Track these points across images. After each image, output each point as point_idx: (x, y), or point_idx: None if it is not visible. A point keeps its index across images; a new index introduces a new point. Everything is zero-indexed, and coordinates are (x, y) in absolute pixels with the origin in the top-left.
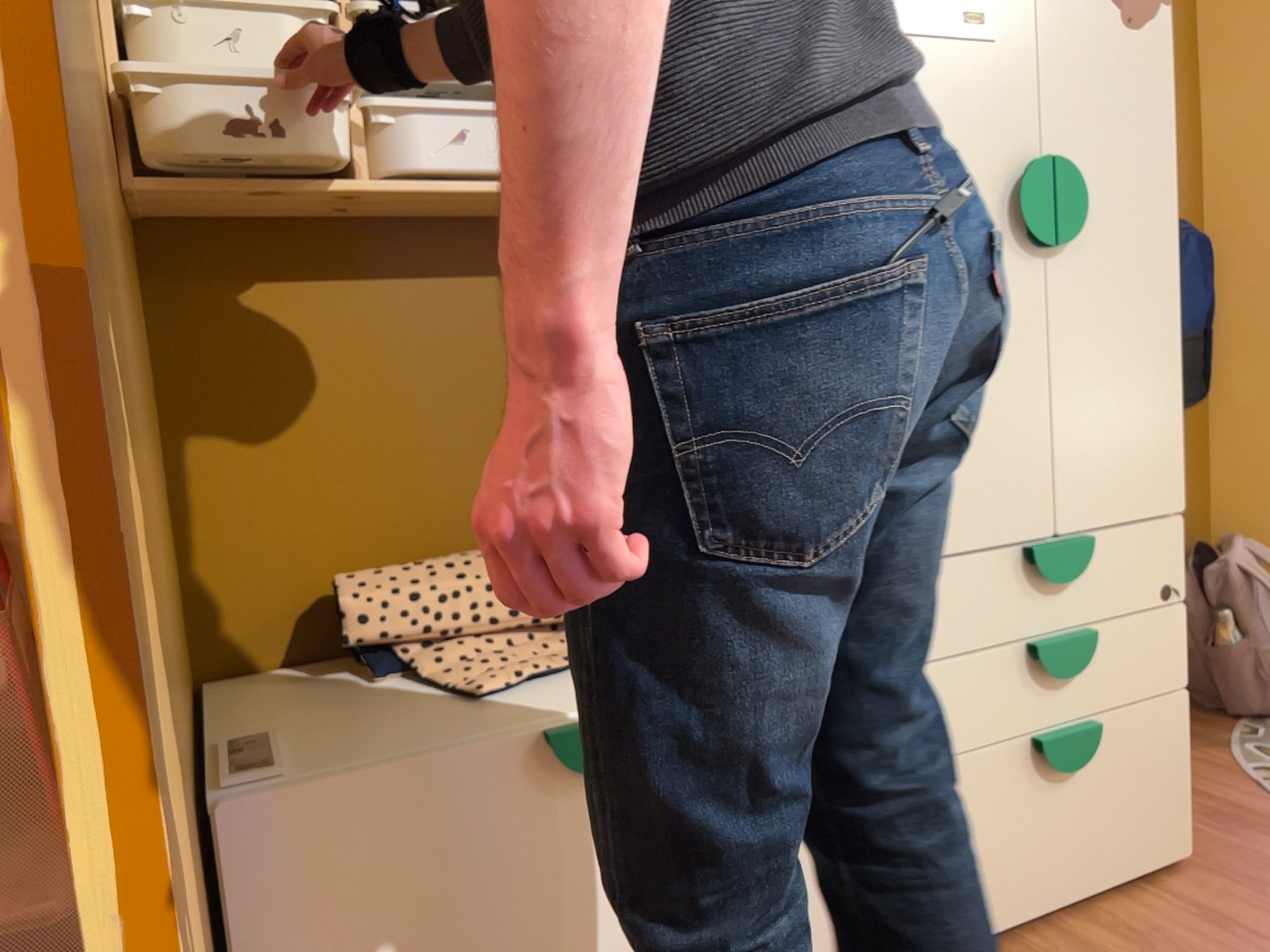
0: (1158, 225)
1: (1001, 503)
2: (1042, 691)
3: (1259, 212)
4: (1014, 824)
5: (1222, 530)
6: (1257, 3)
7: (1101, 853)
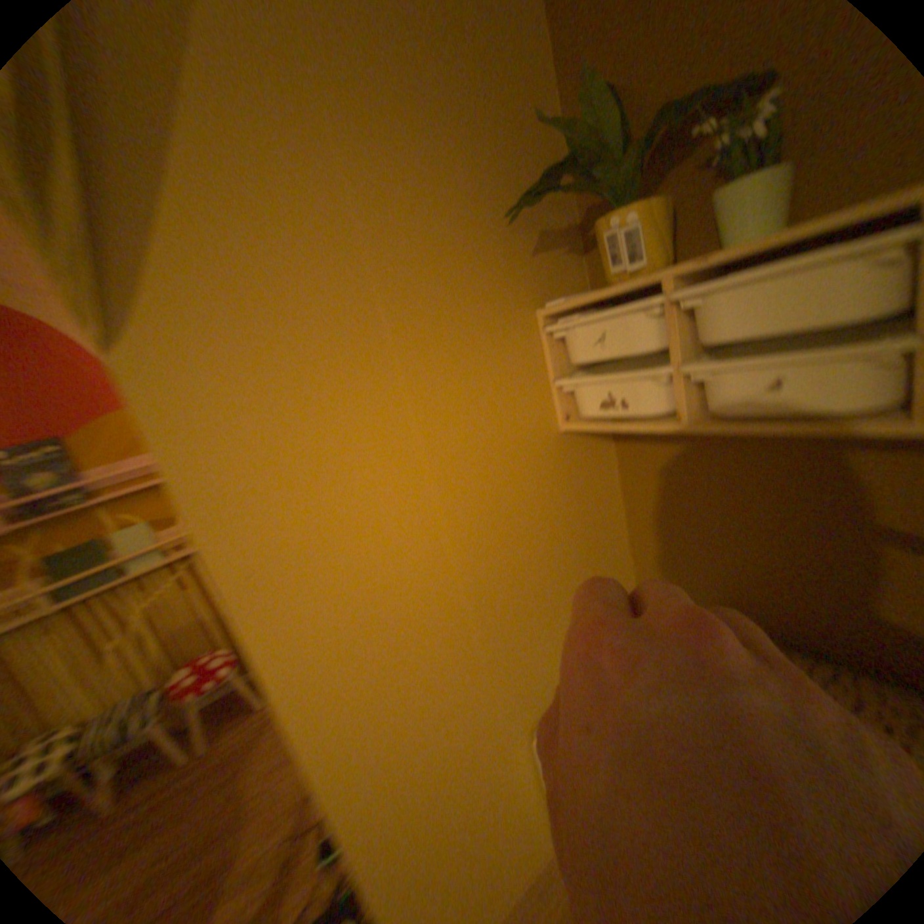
0: None
1: None
2: None
3: None
4: None
5: None
6: None
7: None
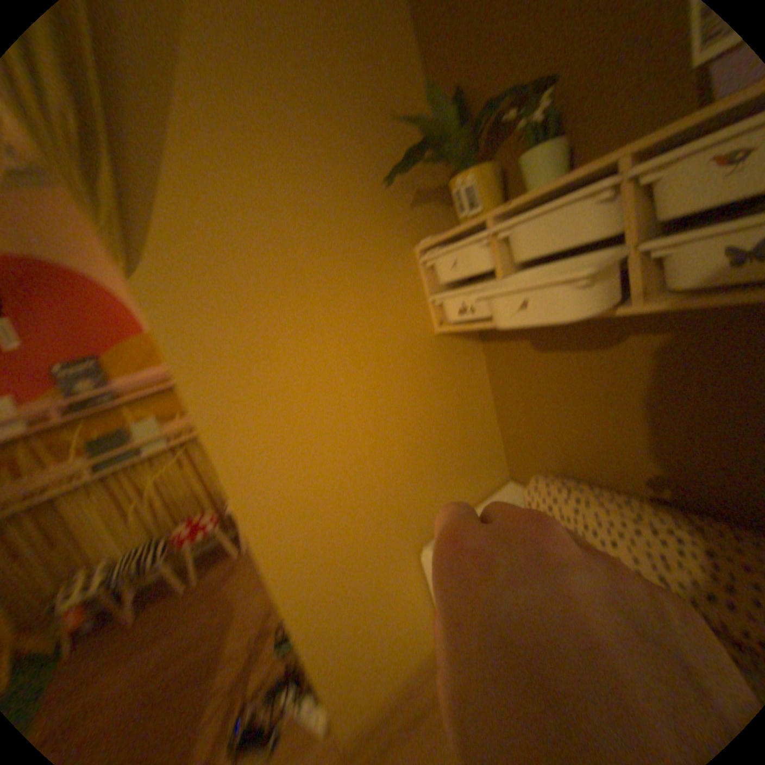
0: None
1: None
2: None
3: None
4: None
5: None
6: None
7: None
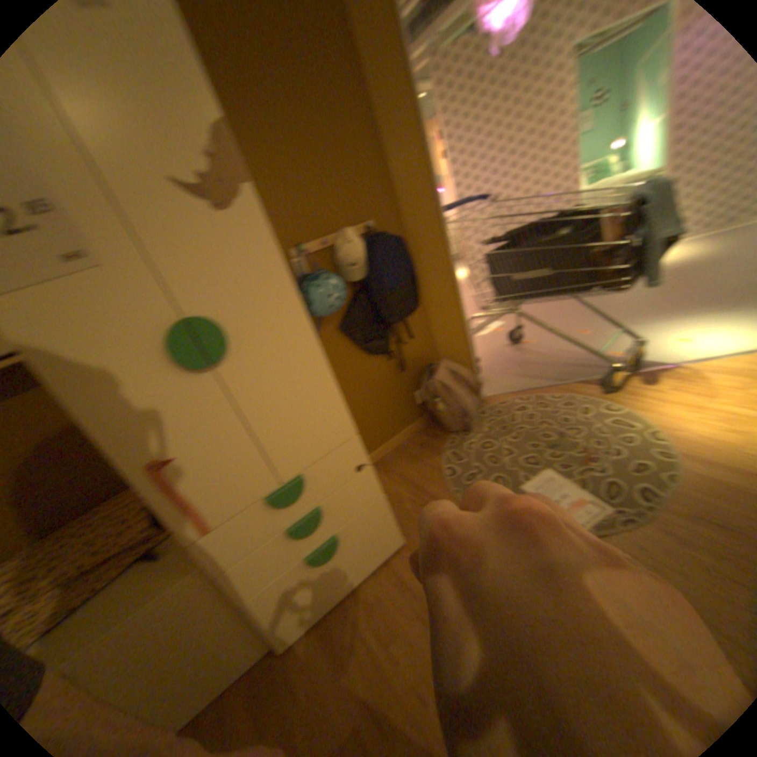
0: (291, 316)
1: (241, 490)
2: (302, 540)
3: (426, 214)
4: (308, 588)
5: (443, 353)
6: (401, 100)
7: (358, 570)
